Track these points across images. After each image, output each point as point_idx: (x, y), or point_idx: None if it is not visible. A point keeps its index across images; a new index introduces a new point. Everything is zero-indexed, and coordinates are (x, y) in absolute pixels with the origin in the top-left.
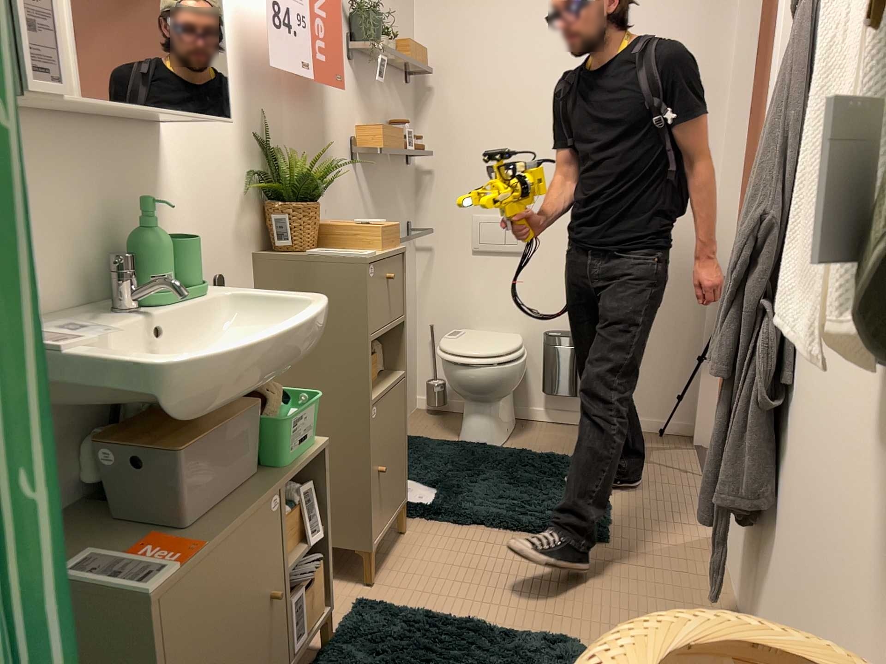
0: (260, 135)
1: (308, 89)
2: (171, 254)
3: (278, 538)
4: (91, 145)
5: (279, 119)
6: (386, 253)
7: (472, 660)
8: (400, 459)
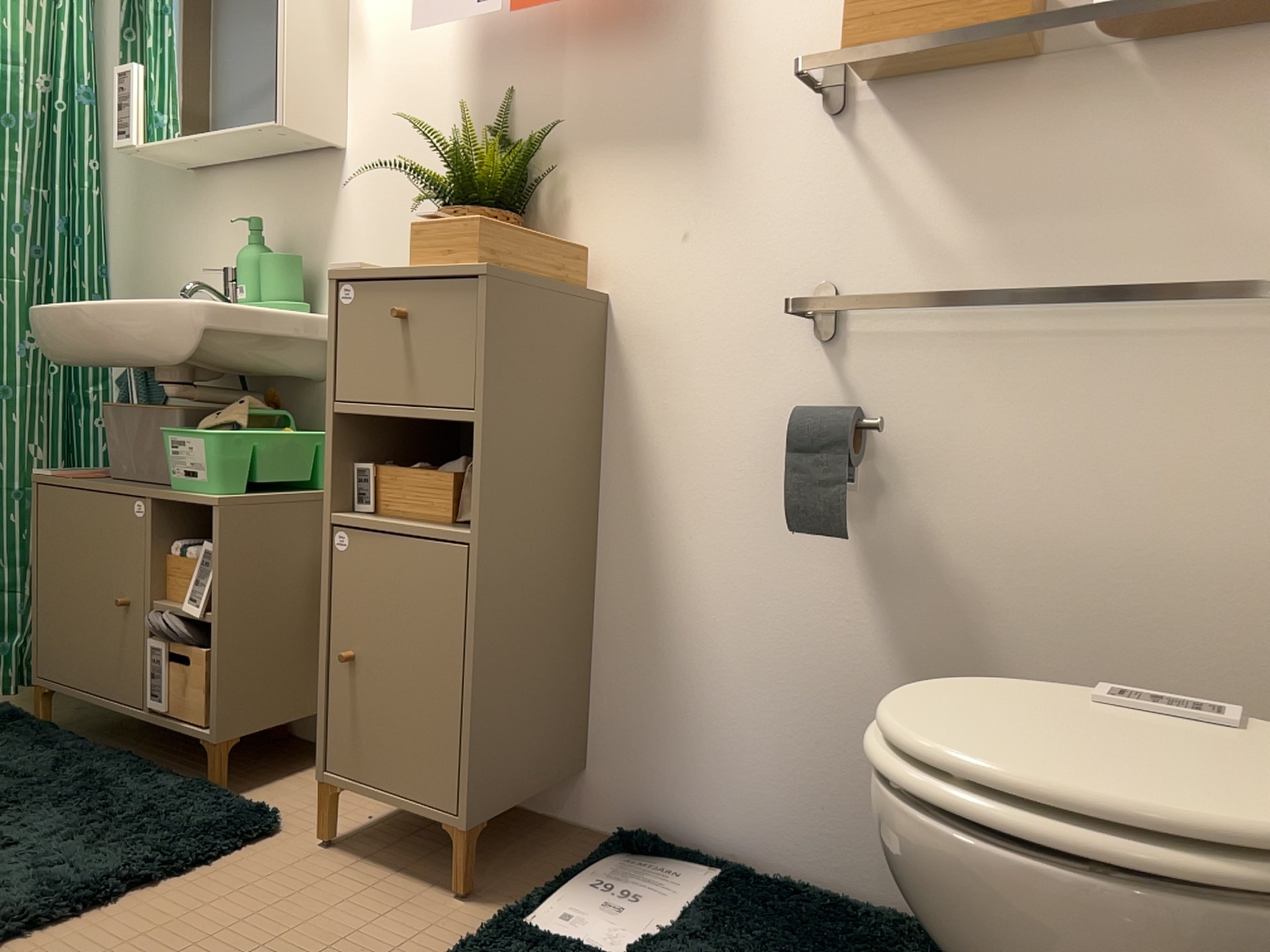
0: (500, 131)
1: (642, 18)
2: (254, 271)
3: (148, 546)
4: (284, 186)
5: (548, 95)
6: (404, 274)
7: (28, 853)
8: (433, 694)
